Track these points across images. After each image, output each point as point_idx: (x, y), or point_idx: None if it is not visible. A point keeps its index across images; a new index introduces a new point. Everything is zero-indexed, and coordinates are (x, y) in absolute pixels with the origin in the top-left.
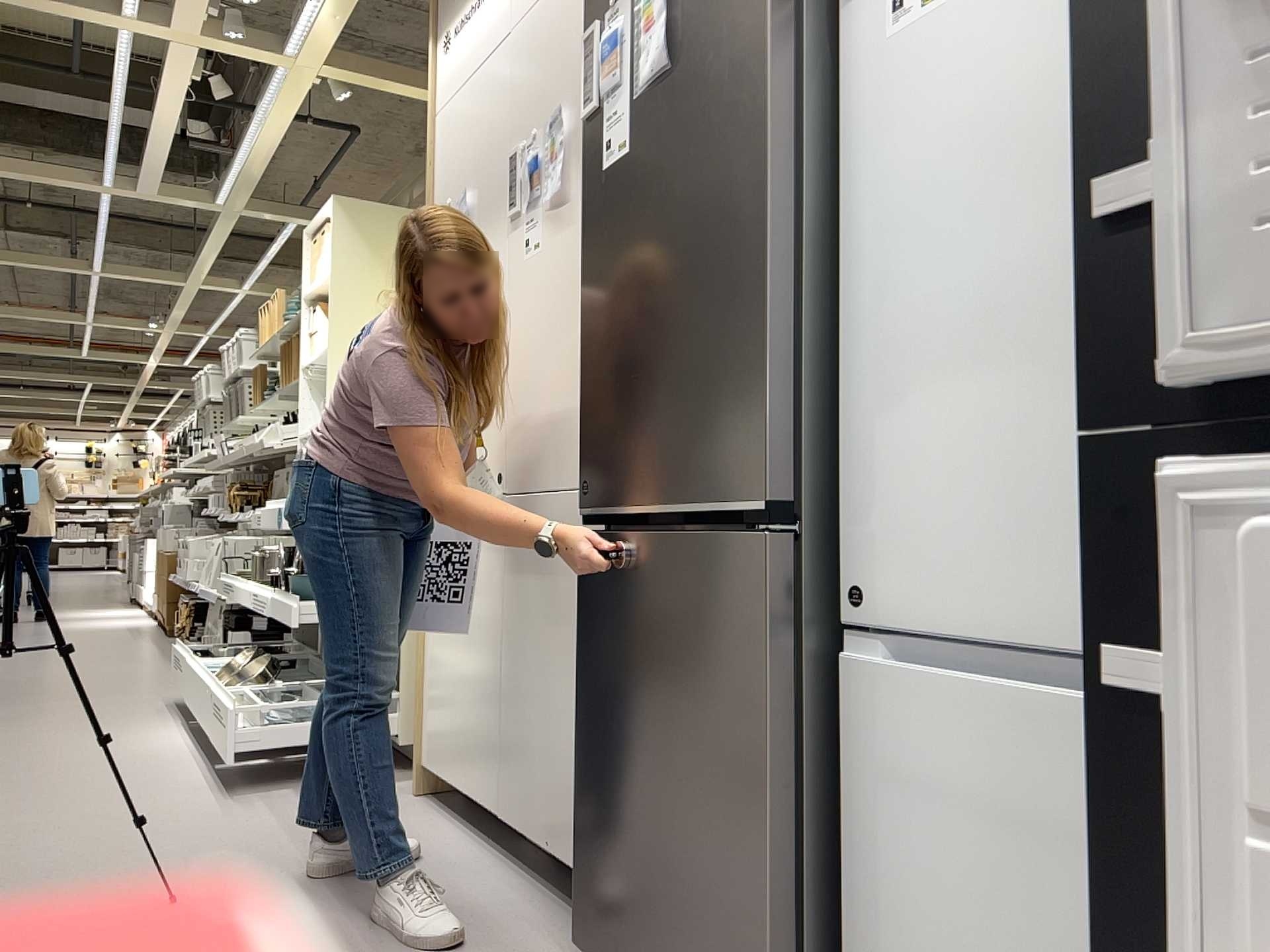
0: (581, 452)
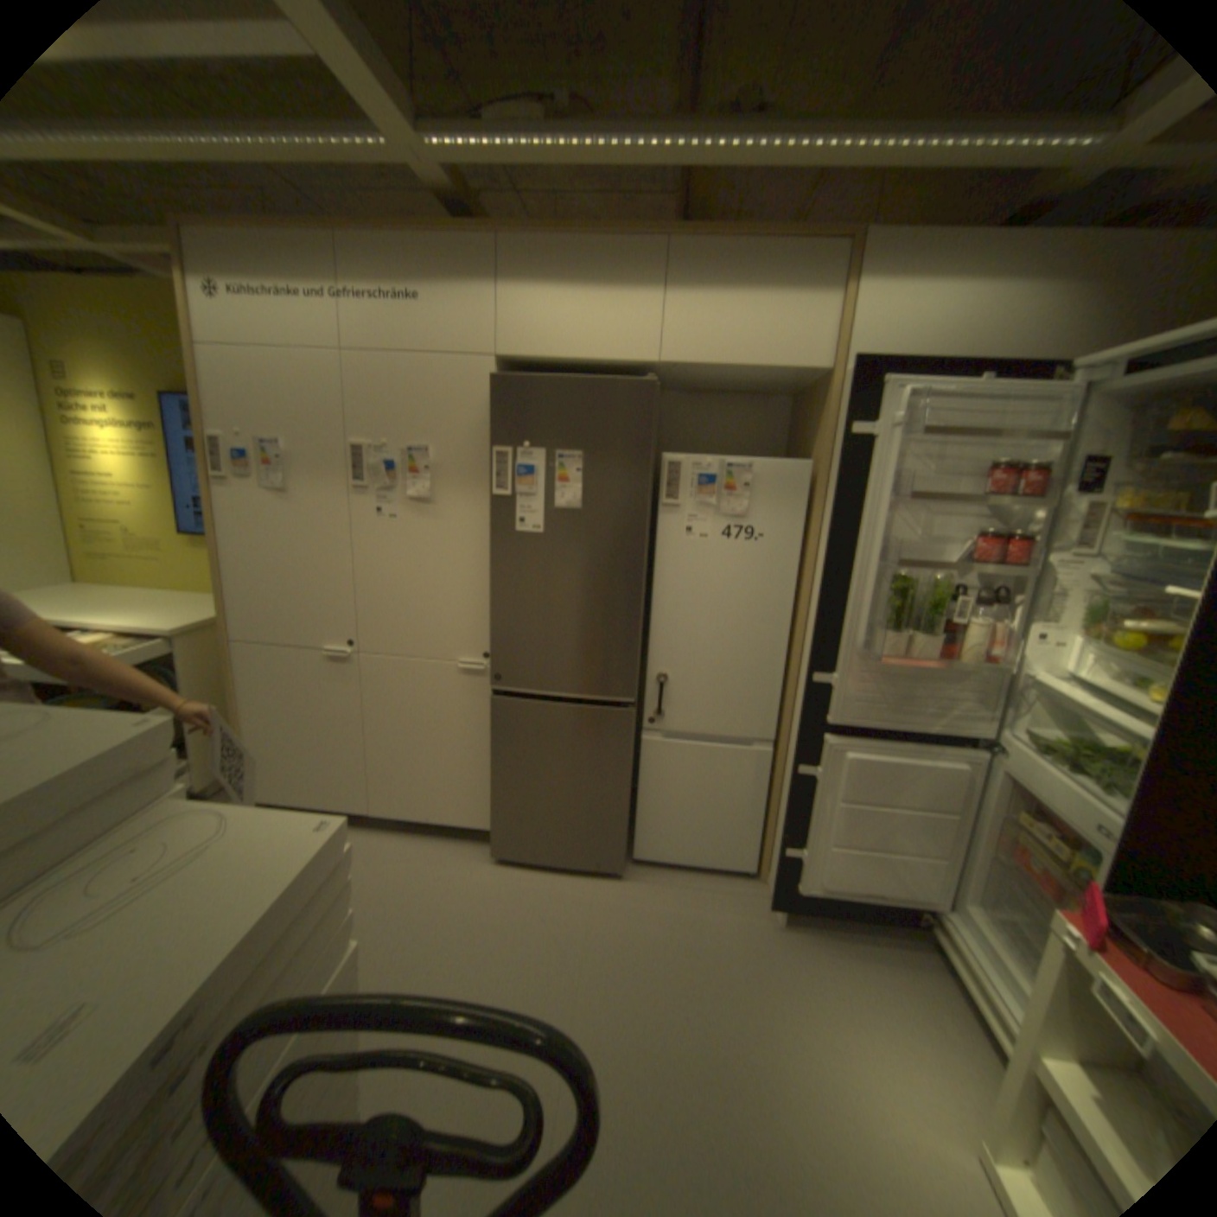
0: (490, 659)
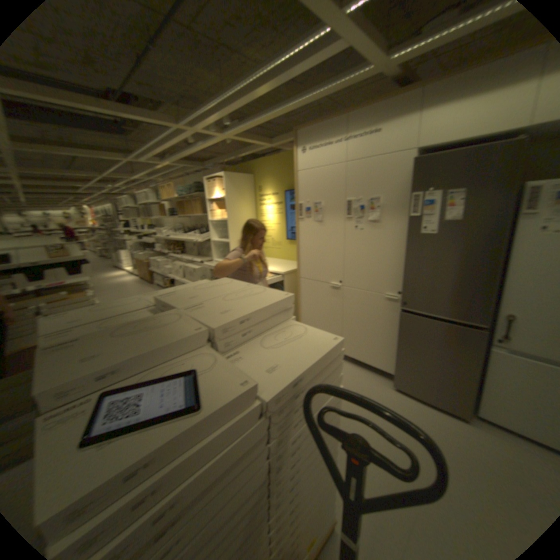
0: (401, 294)
